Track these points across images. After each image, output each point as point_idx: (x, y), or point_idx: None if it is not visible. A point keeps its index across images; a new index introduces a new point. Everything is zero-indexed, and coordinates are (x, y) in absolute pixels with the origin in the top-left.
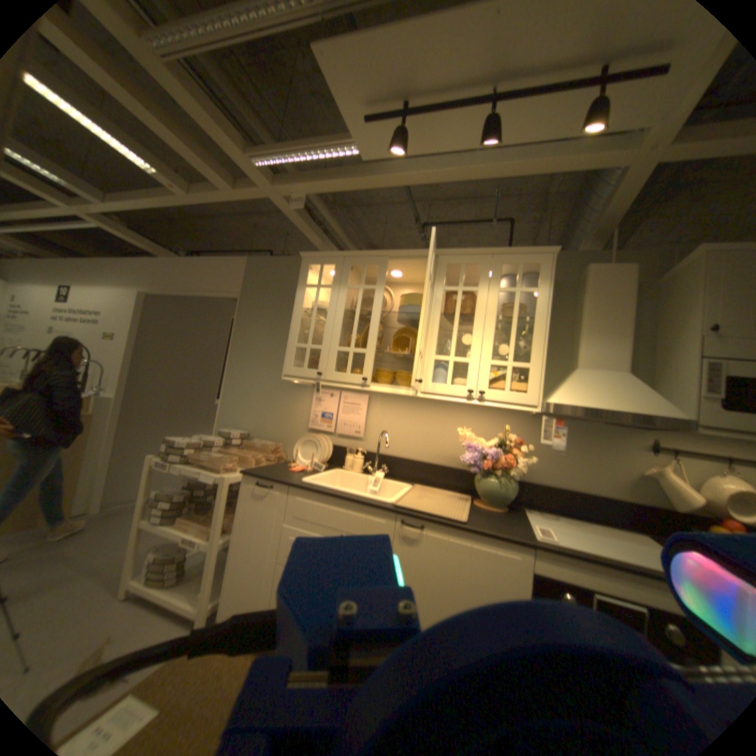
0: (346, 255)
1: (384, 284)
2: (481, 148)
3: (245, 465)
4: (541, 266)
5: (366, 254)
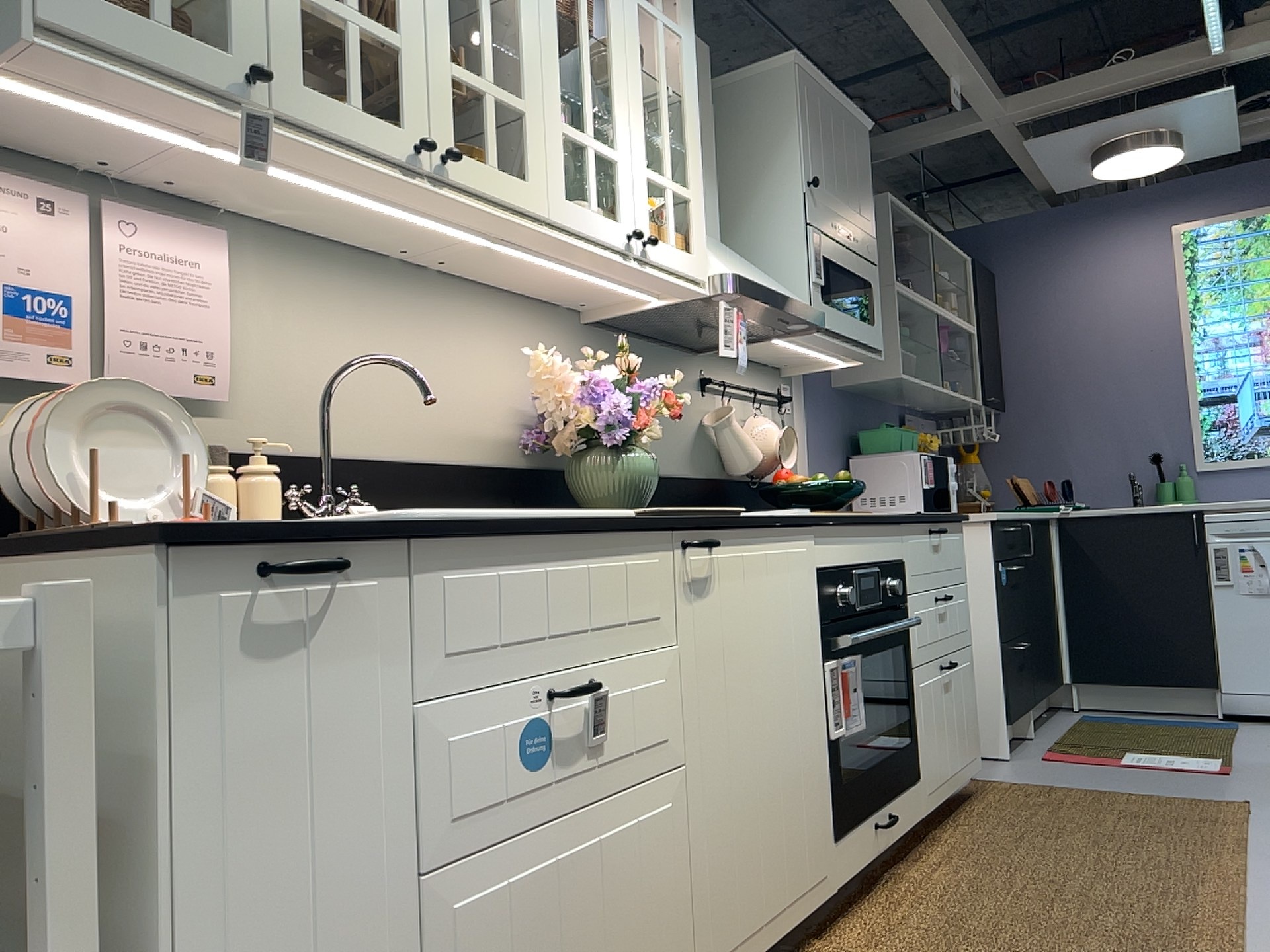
0: None
1: None
2: None
3: None
4: None
5: None
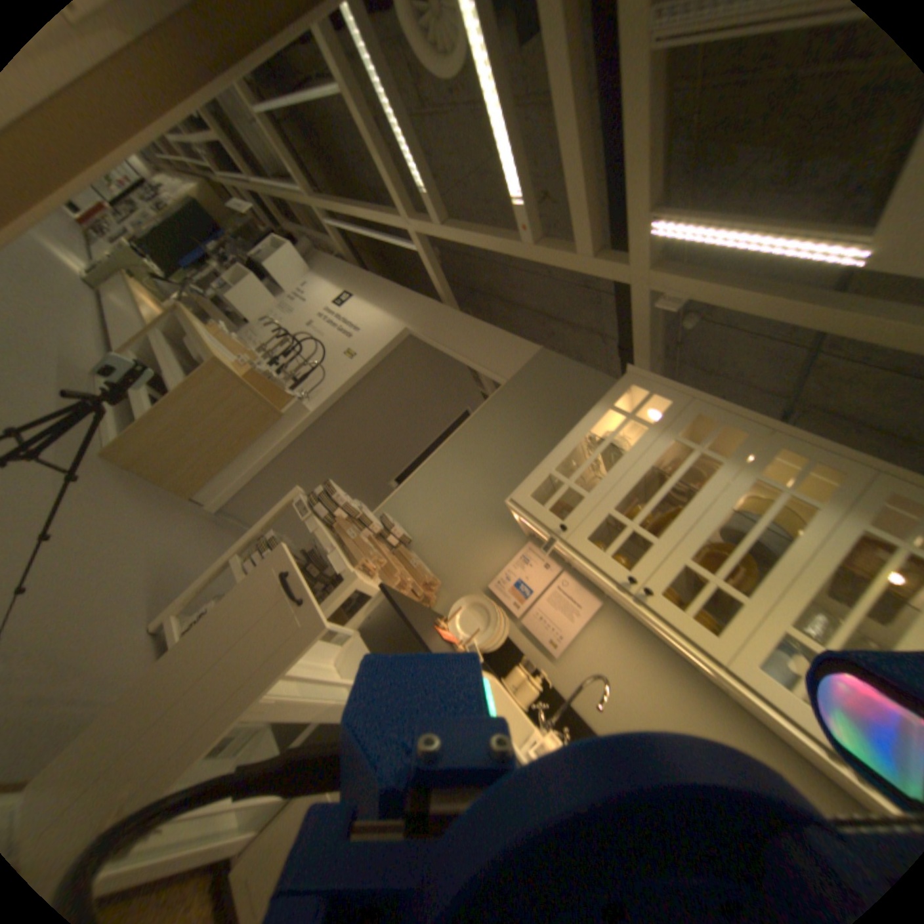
0: (699, 397)
1: (745, 464)
2: None
3: (387, 578)
4: None
5: (735, 411)
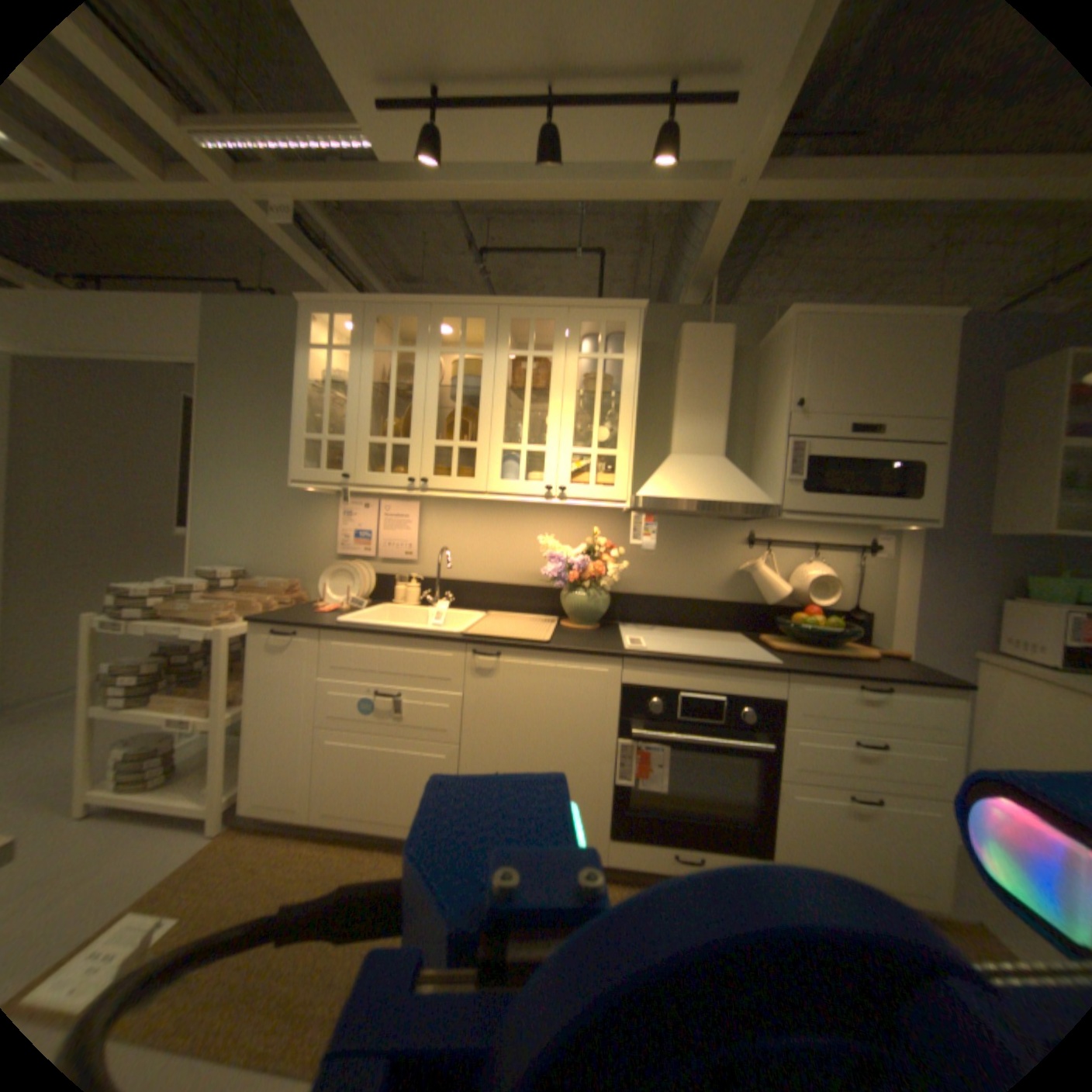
0: (366, 299)
1: (426, 344)
2: (543, 157)
3: (246, 612)
4: (626, 325)
5: (397, 300)
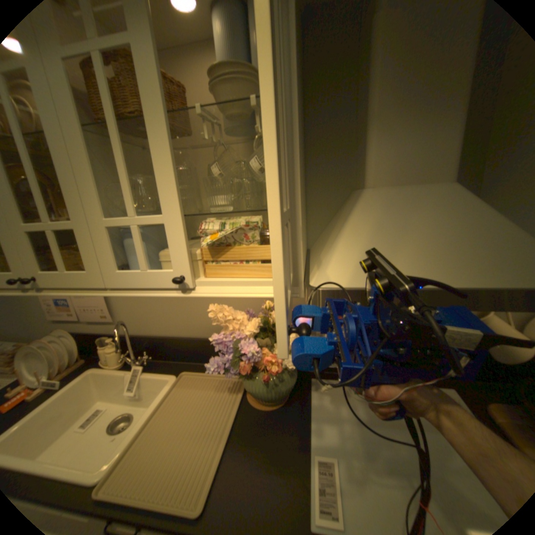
0: None
1: None
2: None
3: None
4: None
5: None
